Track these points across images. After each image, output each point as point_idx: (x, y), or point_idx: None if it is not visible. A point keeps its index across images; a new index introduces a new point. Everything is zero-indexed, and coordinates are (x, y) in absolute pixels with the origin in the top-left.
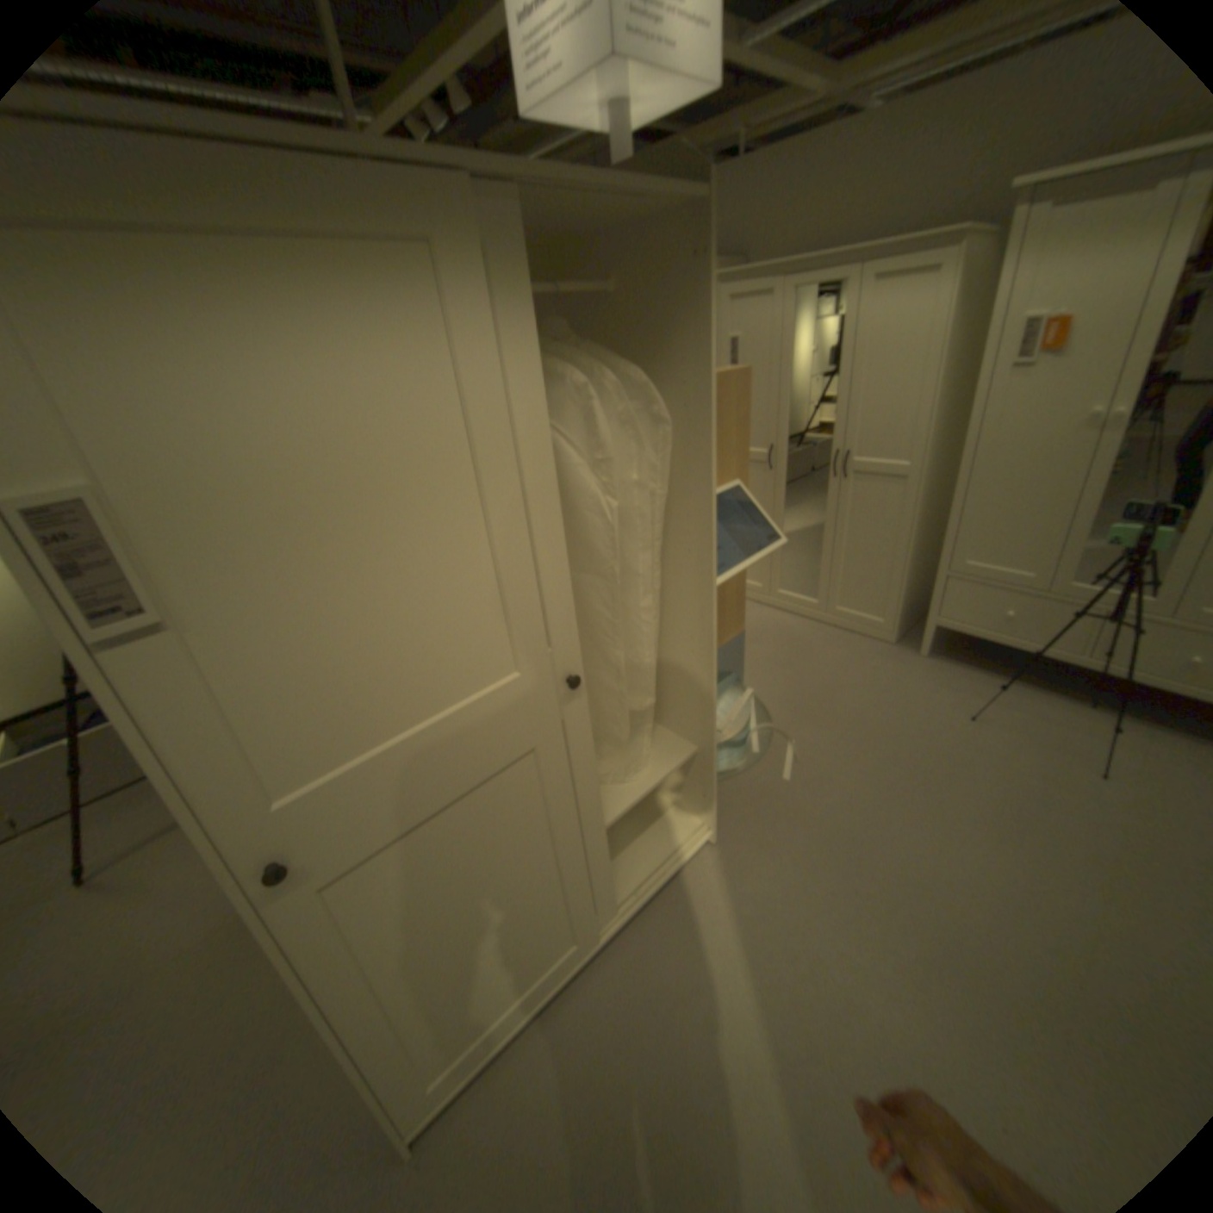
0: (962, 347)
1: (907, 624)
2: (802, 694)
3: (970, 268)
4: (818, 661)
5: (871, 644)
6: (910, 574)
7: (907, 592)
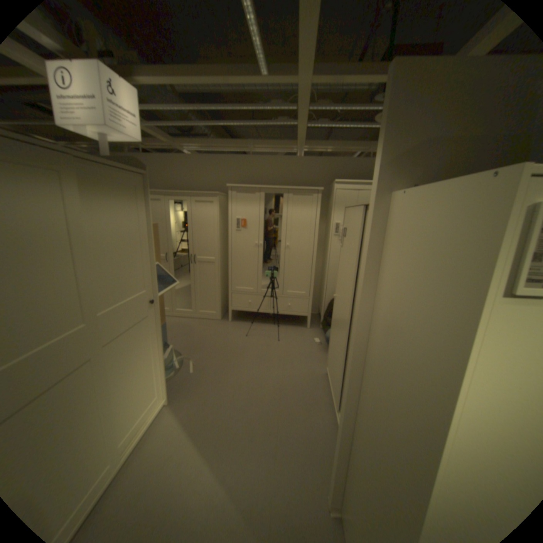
0: (223, 225)
1: (223, 312)
2: (192, 343)
3: (221, 204)
4: (195, 331)
5: (213, 321)
6: (221, 294)
7: (221, 301)
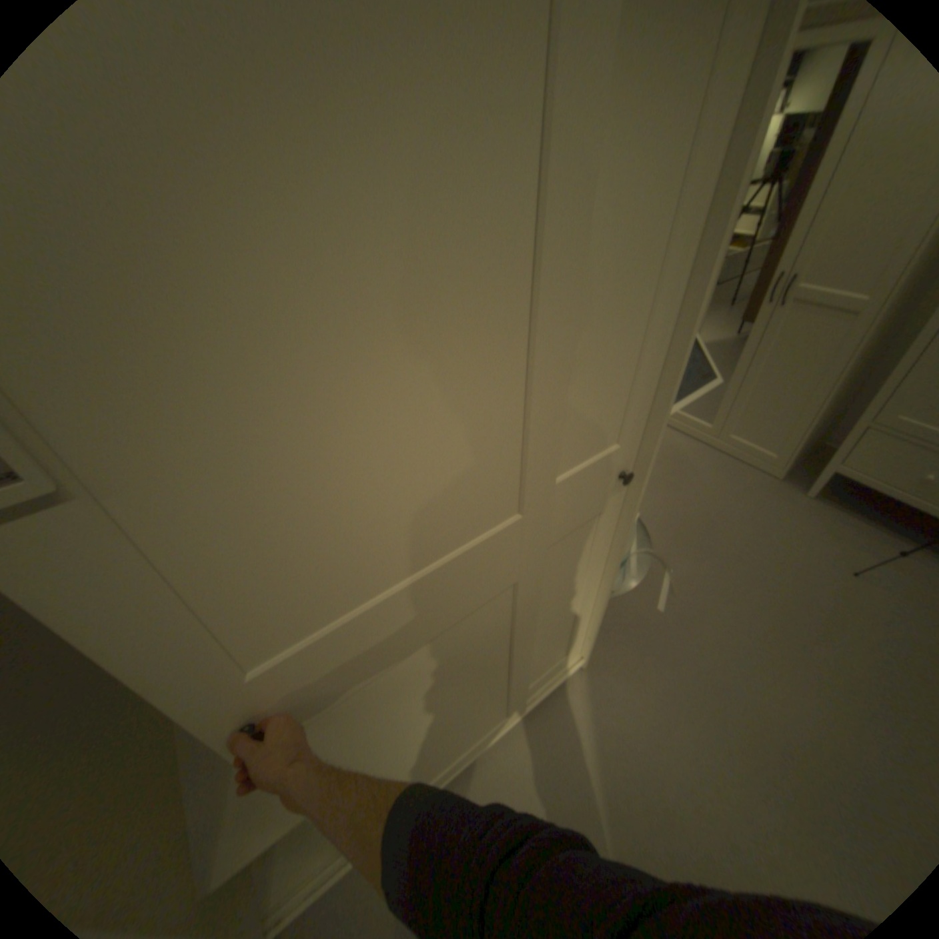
0: None
1: (800, 461)
2: (685, 520)
3: None
4: (703, 486)
5: (759, 476)
6: (823, 416)
7: (813, 432)
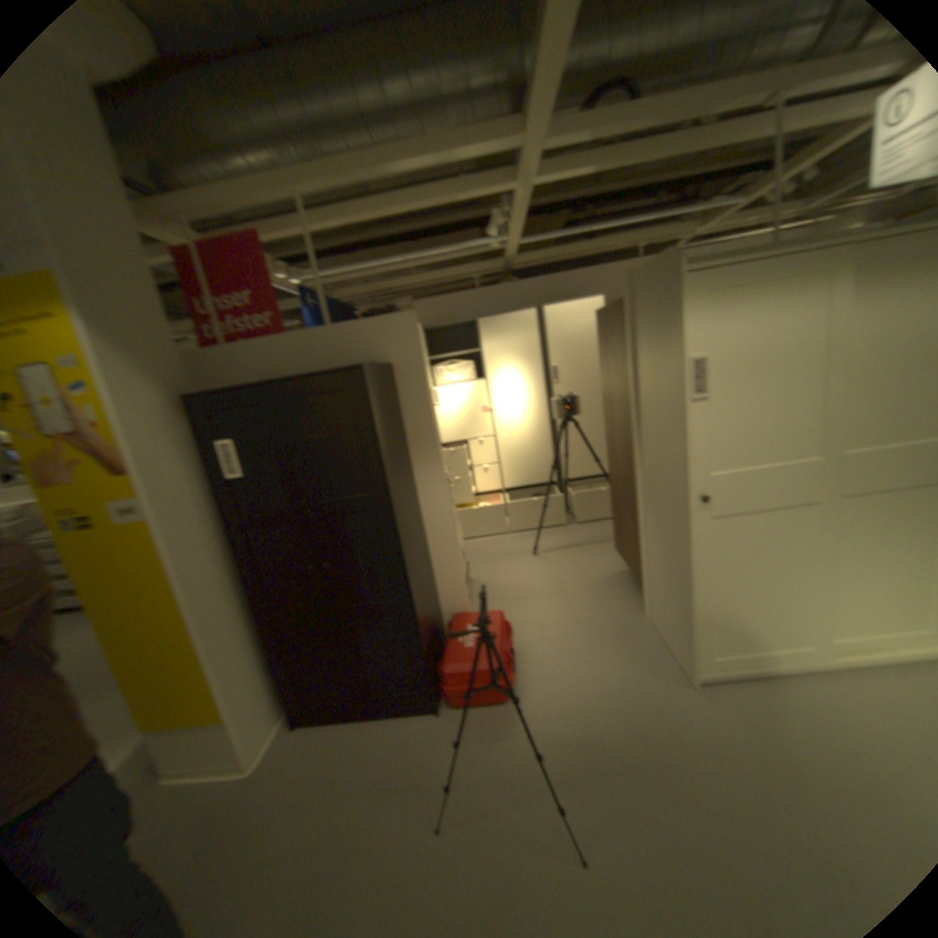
0: None
1: None
2: None
3: None
4: None
5: None
6: None
7: None
